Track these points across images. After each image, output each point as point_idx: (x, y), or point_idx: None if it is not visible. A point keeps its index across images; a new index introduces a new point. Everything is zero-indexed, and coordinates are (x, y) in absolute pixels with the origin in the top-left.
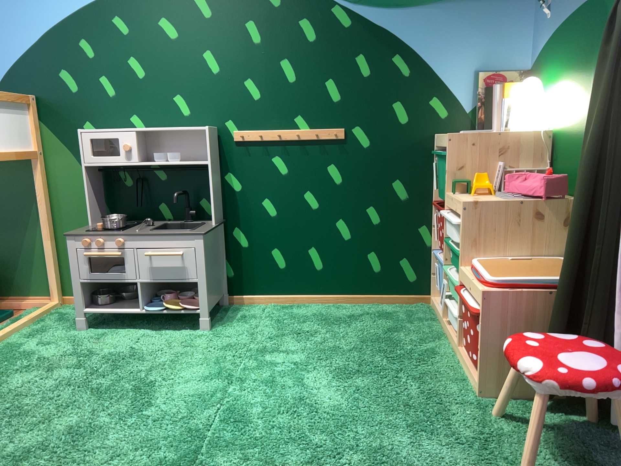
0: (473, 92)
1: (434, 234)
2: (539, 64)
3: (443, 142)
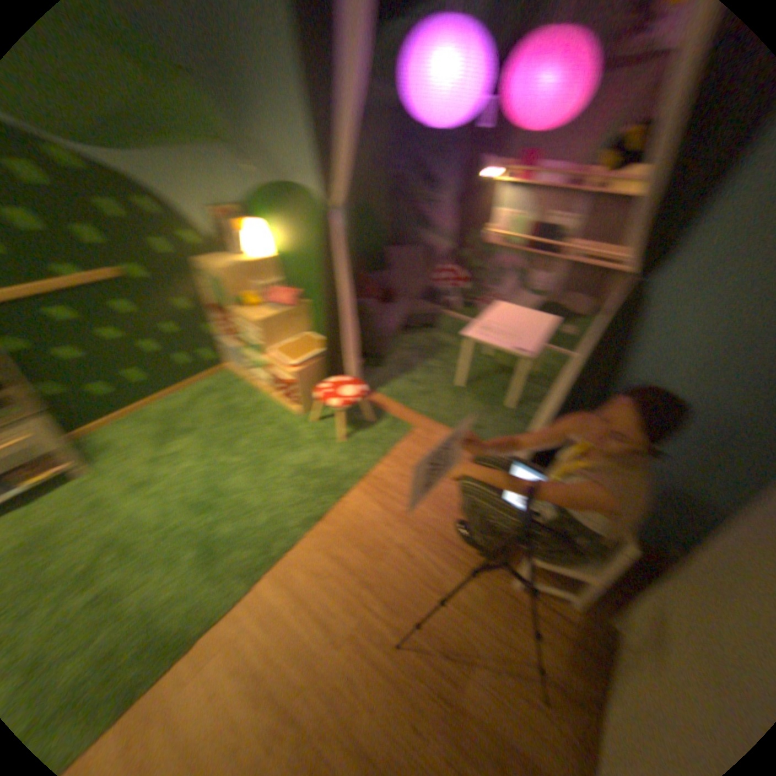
0: (205, 222)
1: (214, 329)
2: (246, 203)
3: (206, 272)
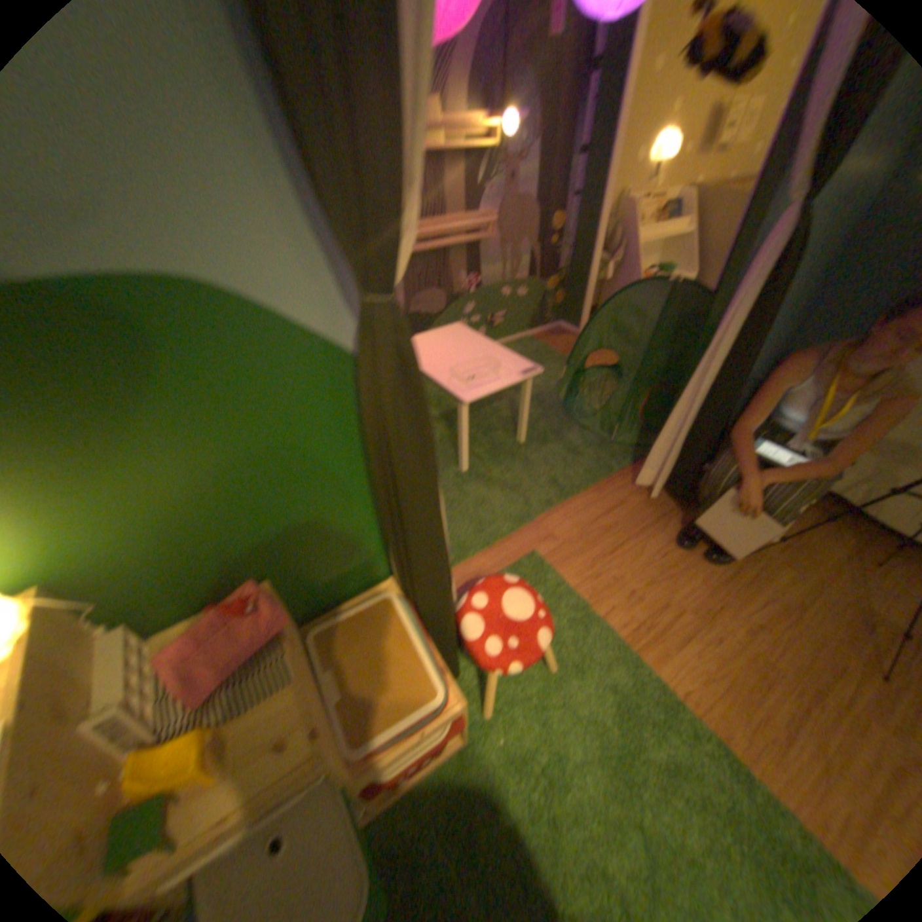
0: None
1: None
2: None
3: None
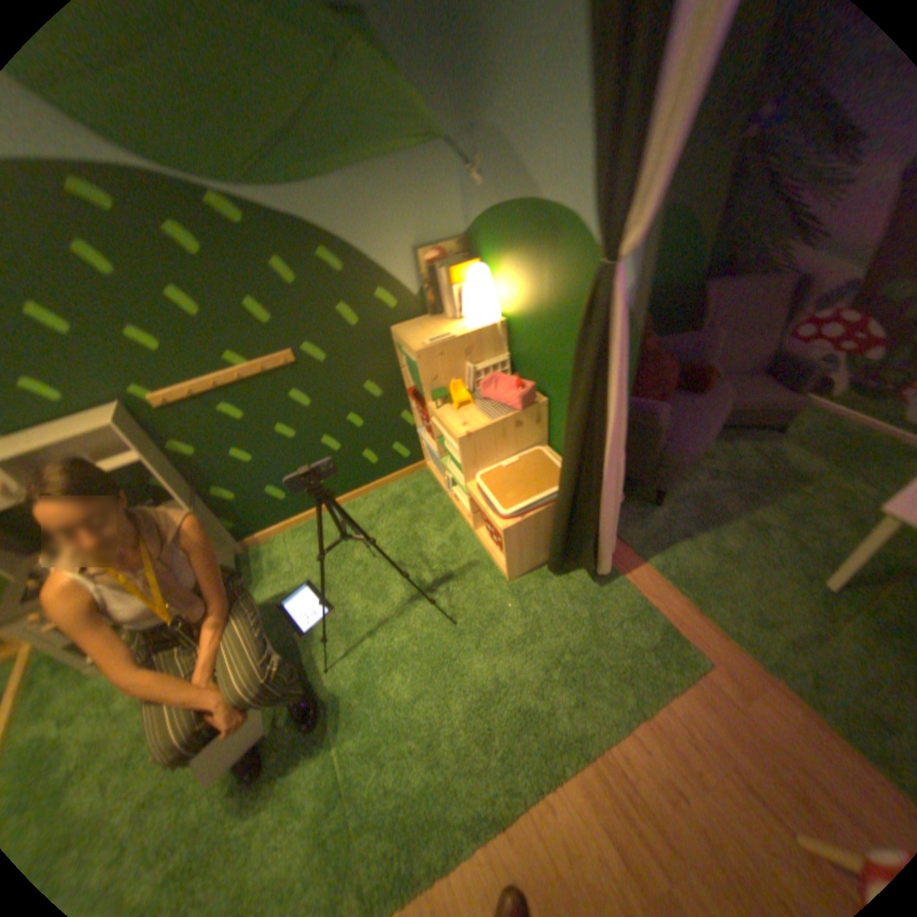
0: (416, 273)
1: (417, 421)
2: (477, 238)
3: (408, 352)
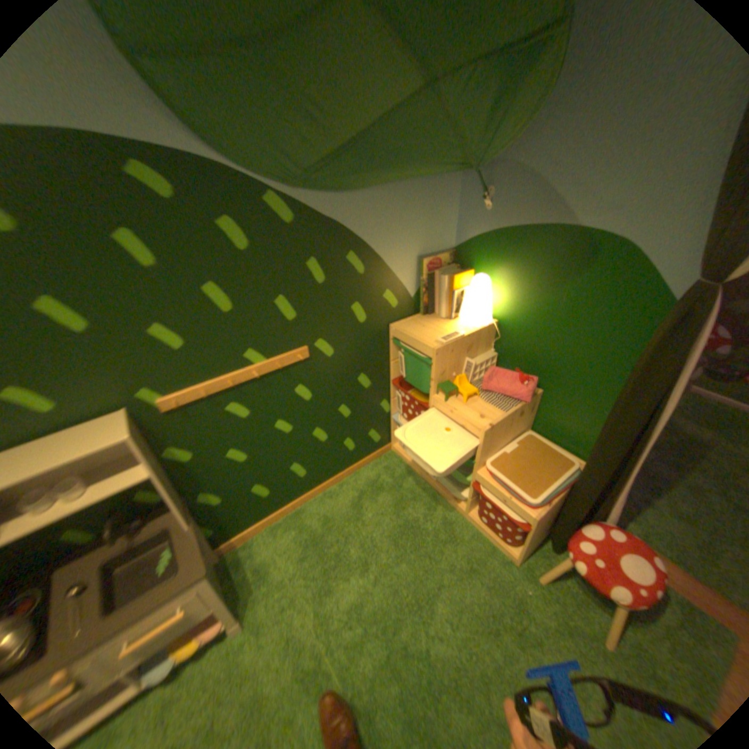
0: (417, 277)
1: (398, 408)
2: (473, 250)
3: (417, 347)
